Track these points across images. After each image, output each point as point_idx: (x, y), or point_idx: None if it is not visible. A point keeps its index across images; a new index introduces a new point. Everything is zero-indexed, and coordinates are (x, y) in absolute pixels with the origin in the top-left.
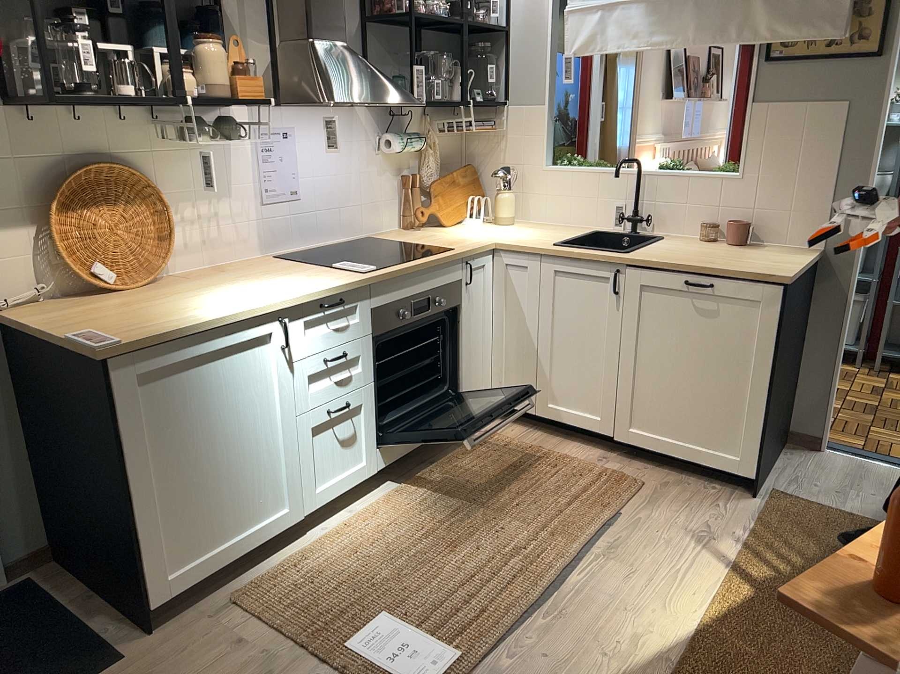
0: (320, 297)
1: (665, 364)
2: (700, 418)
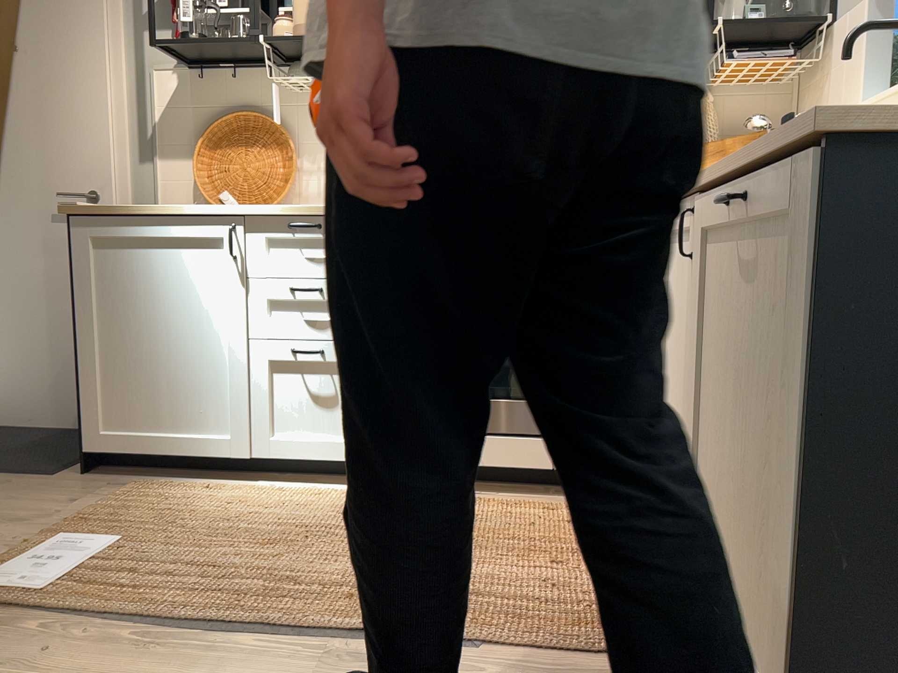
0: (286, 215)
1: (727, 413)
2: (751, 558)
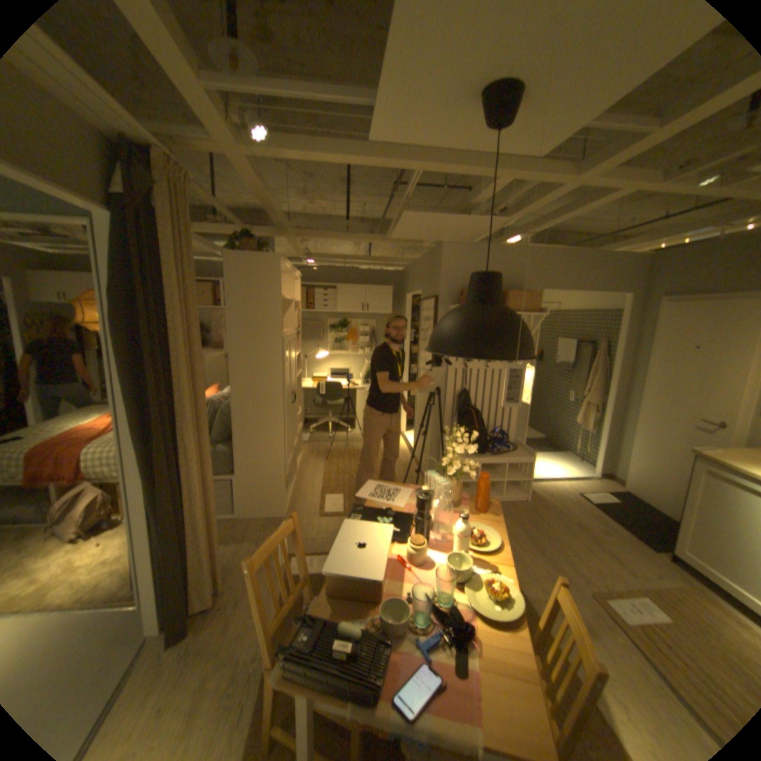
0: None
1: None
2: None
